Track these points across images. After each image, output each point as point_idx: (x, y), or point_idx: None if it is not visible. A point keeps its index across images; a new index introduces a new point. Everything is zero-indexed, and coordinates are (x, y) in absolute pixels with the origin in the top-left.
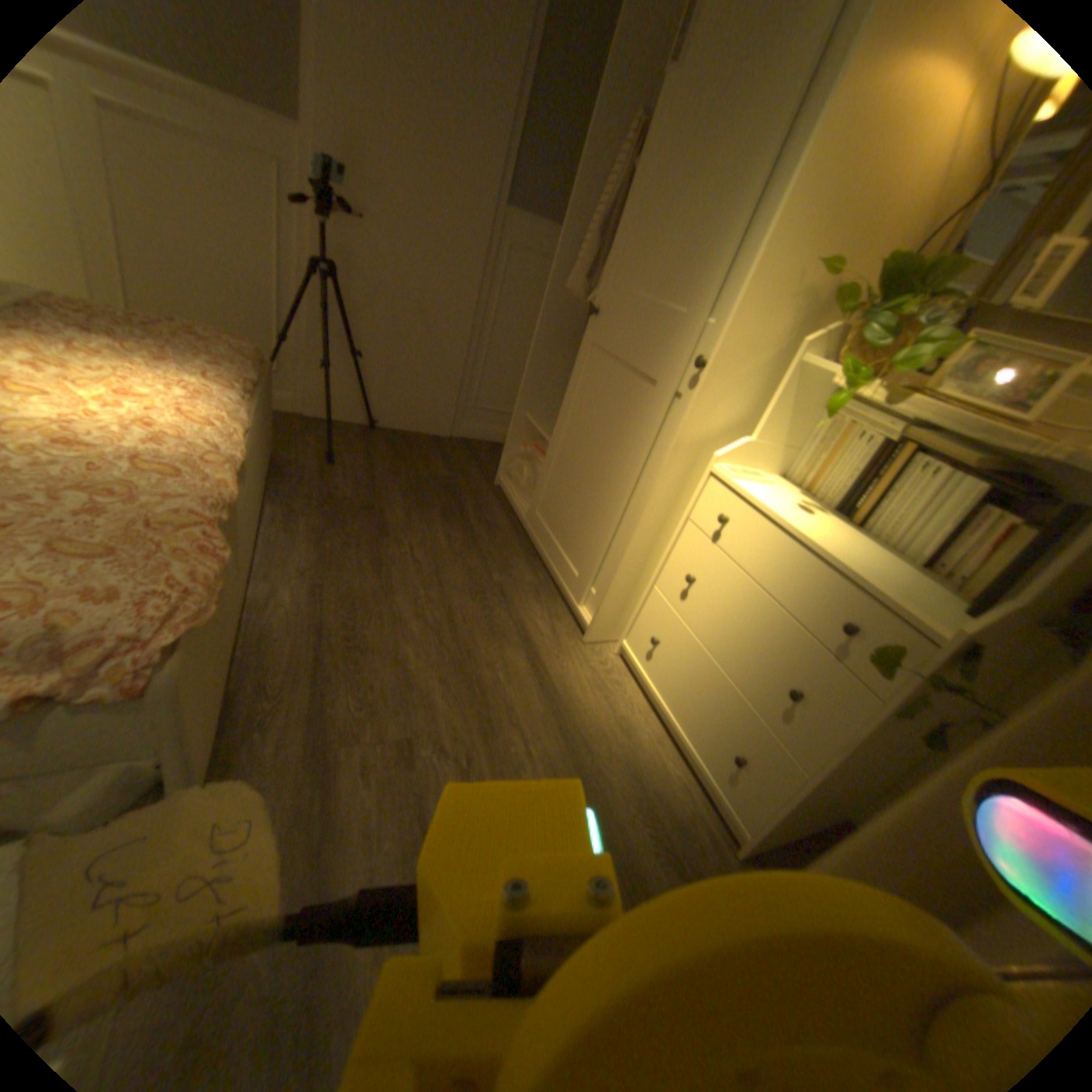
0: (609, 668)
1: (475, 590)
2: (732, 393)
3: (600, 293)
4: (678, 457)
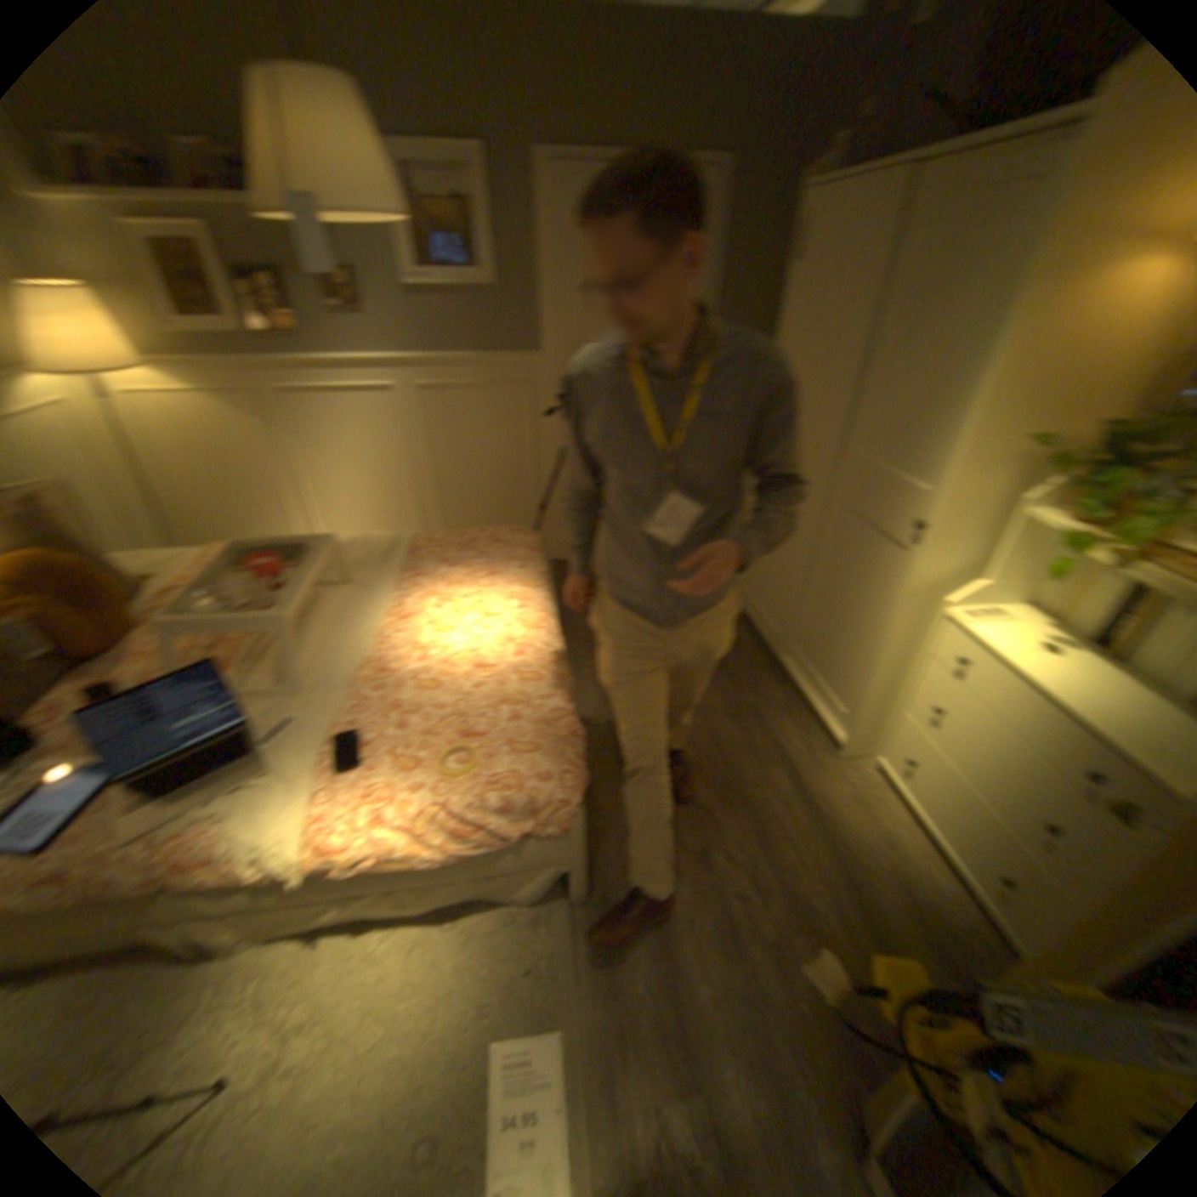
0: (872, 785)
1: (736, 714)
2: (962, 546)
3: (820, 444)
4: (915, 605)
